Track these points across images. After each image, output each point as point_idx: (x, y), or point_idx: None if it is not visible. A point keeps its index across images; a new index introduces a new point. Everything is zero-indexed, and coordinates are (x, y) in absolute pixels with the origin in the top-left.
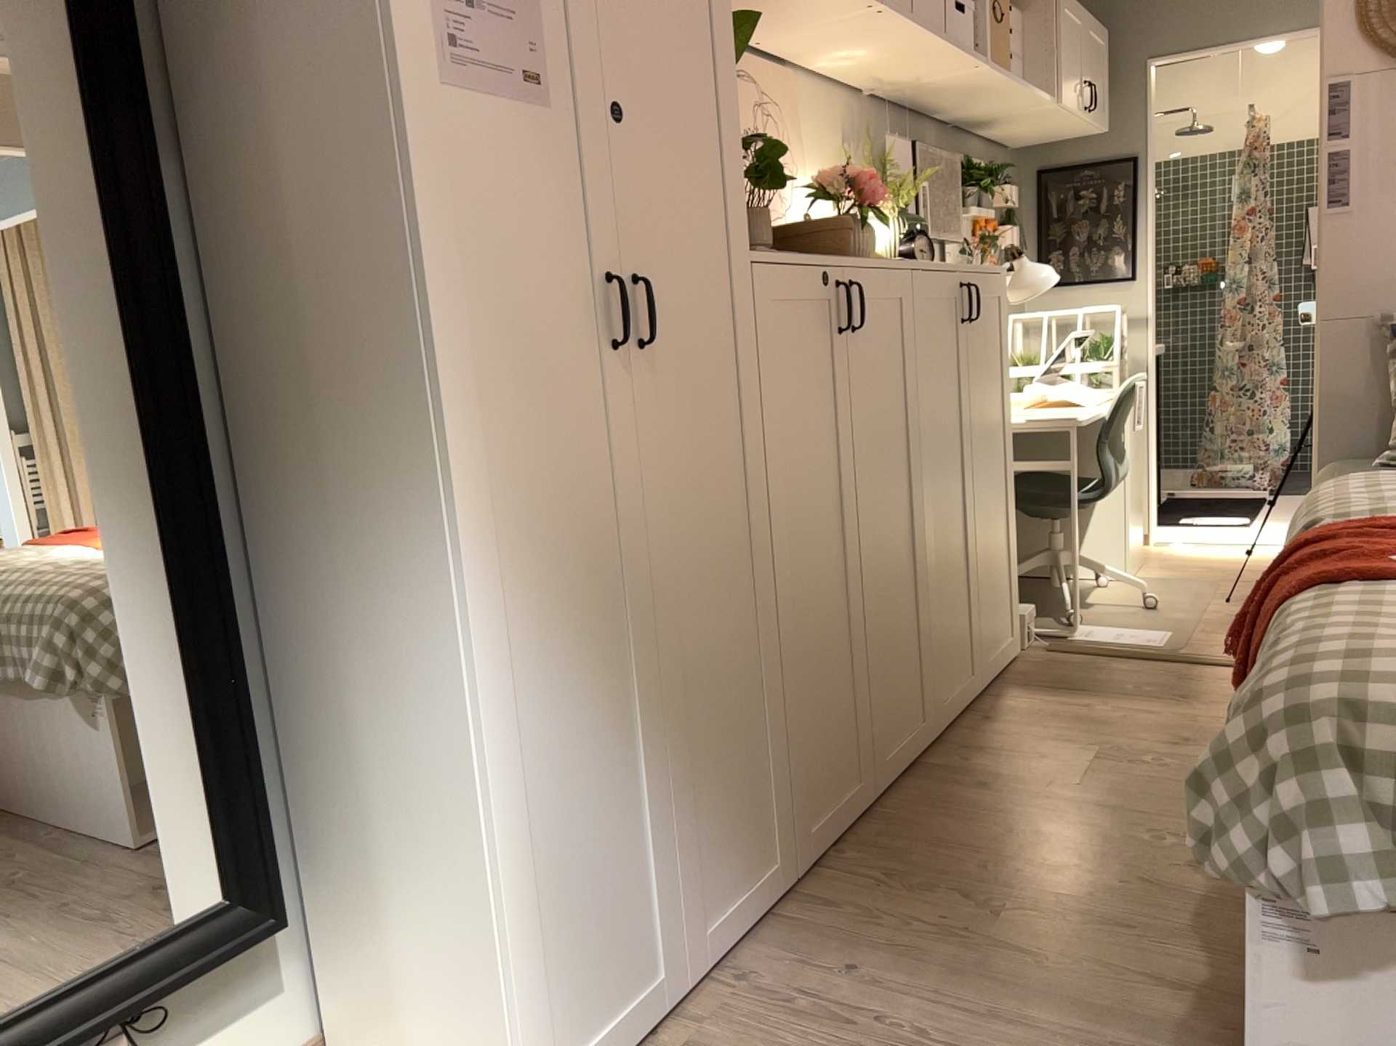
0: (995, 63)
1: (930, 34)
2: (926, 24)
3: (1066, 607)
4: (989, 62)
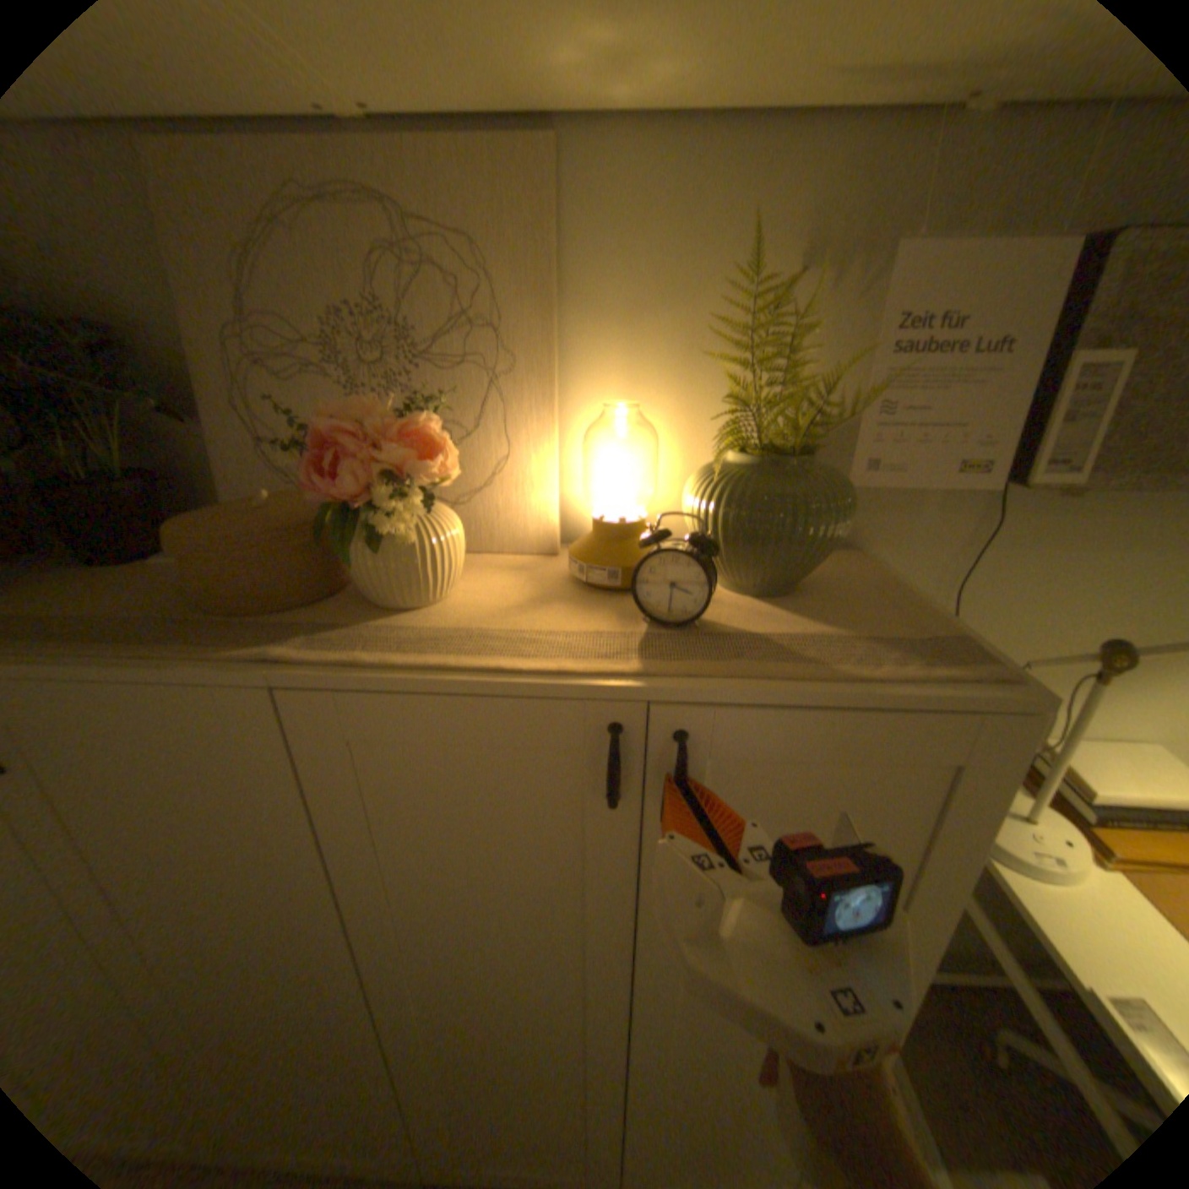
0: None
1: None
2: None
3: None
4: None
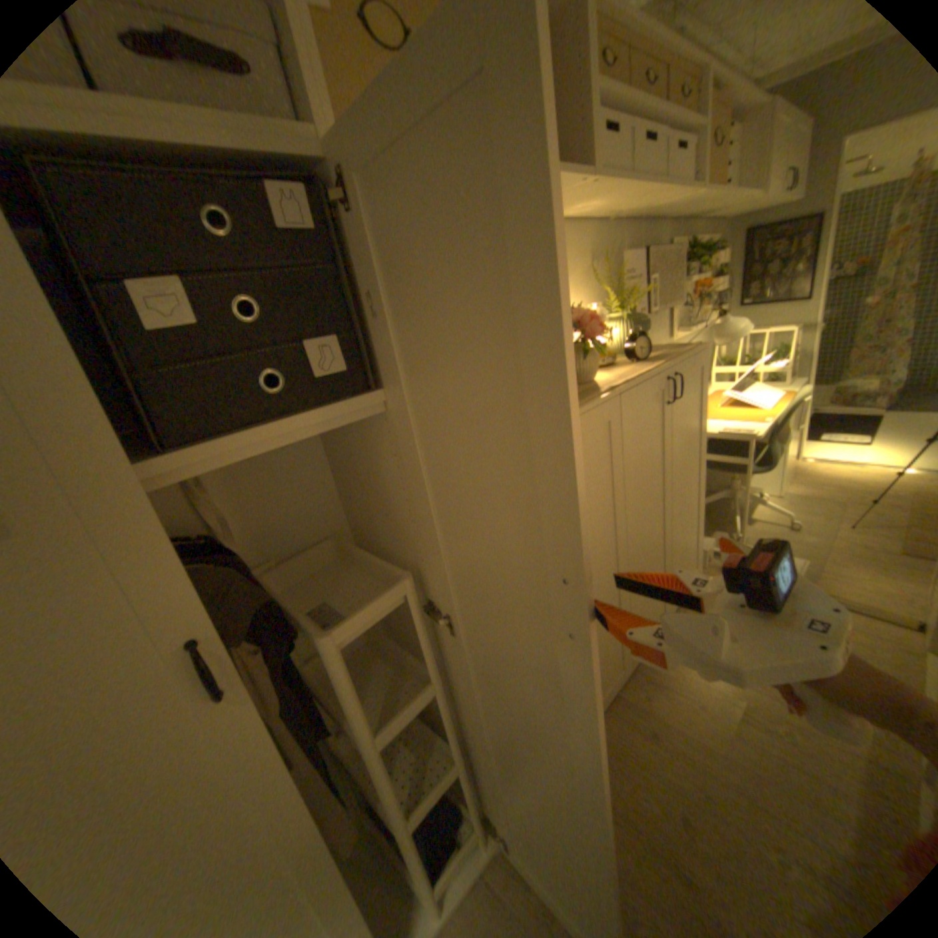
0: (717, 182)
1: (653, 182)
2: (649, 176)
3: (738, 535)
4: (711, 184)
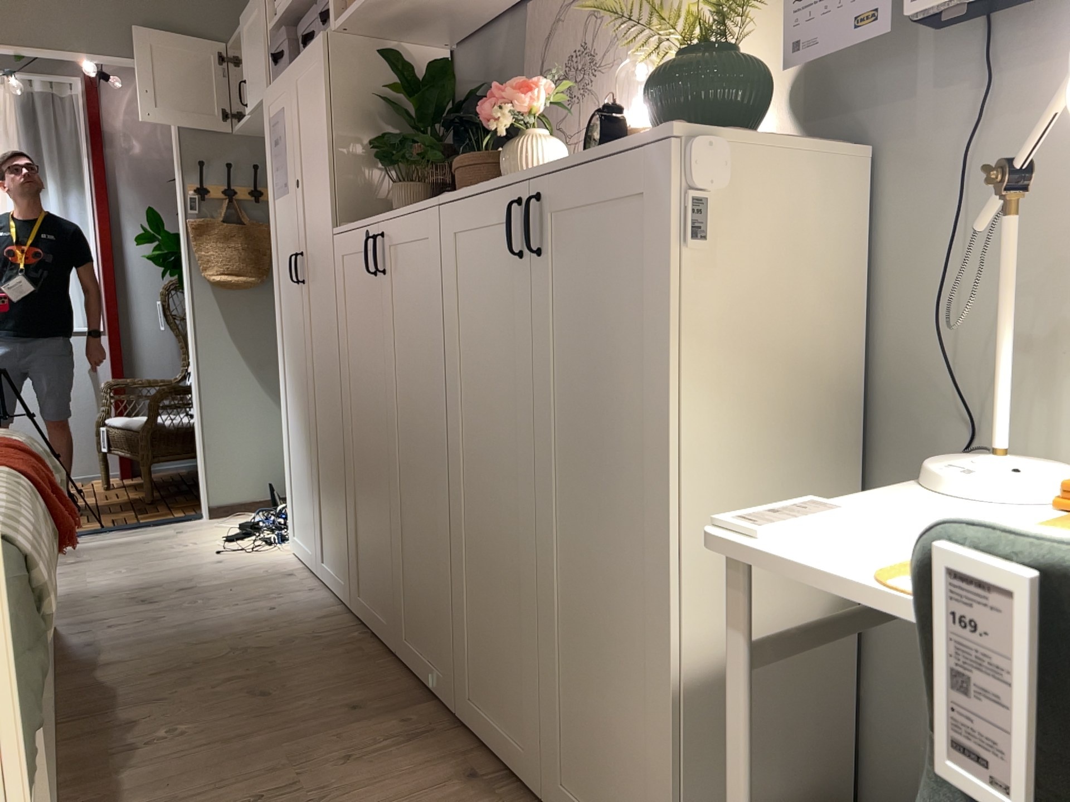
0: None
1: None
2: None
3: None
4: None
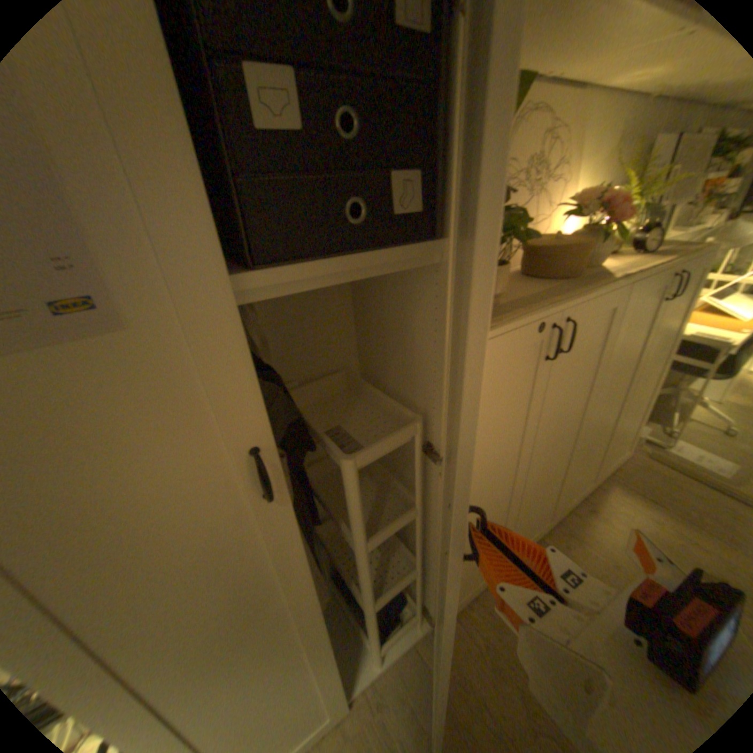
0: None
1: None
2: None
3: (675, 430)
4: None
